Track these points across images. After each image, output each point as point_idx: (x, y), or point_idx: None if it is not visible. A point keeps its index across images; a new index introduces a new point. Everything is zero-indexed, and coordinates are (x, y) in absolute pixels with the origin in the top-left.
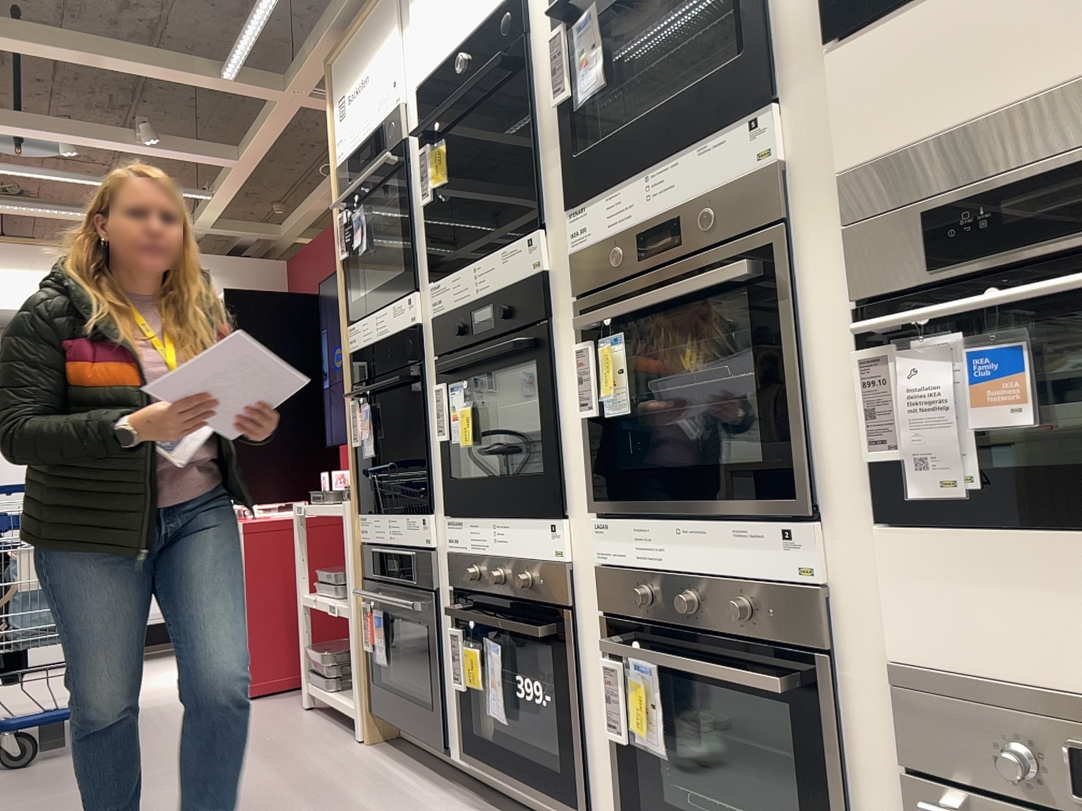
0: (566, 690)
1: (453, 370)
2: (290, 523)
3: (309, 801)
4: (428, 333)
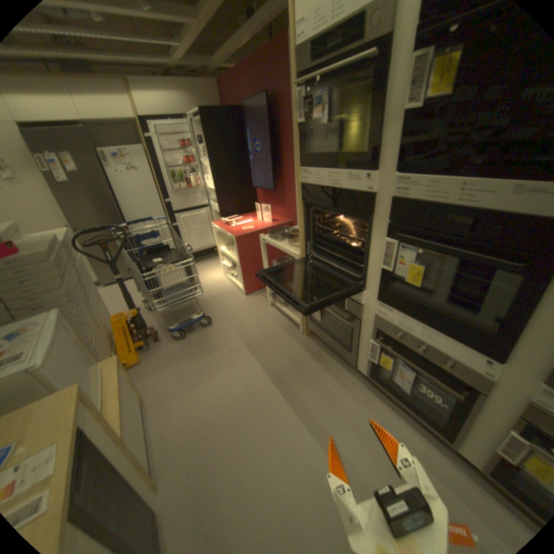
0: (464, 412)
1: (415, 242)
2: (252, 235)
3: (302, 377)
4: (384, 202)
